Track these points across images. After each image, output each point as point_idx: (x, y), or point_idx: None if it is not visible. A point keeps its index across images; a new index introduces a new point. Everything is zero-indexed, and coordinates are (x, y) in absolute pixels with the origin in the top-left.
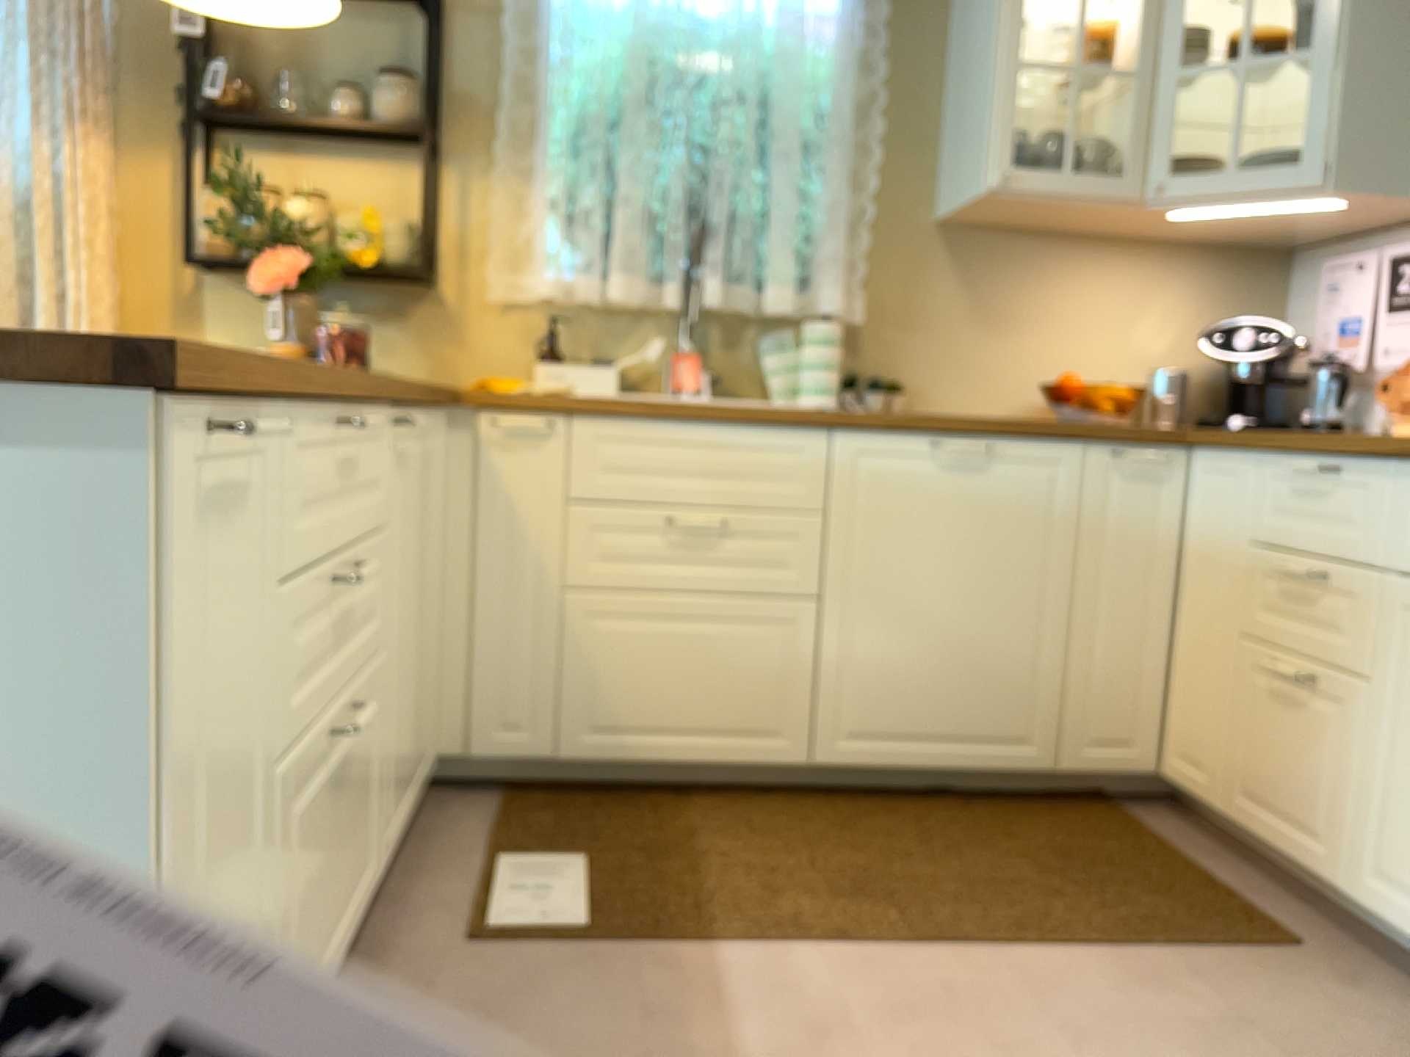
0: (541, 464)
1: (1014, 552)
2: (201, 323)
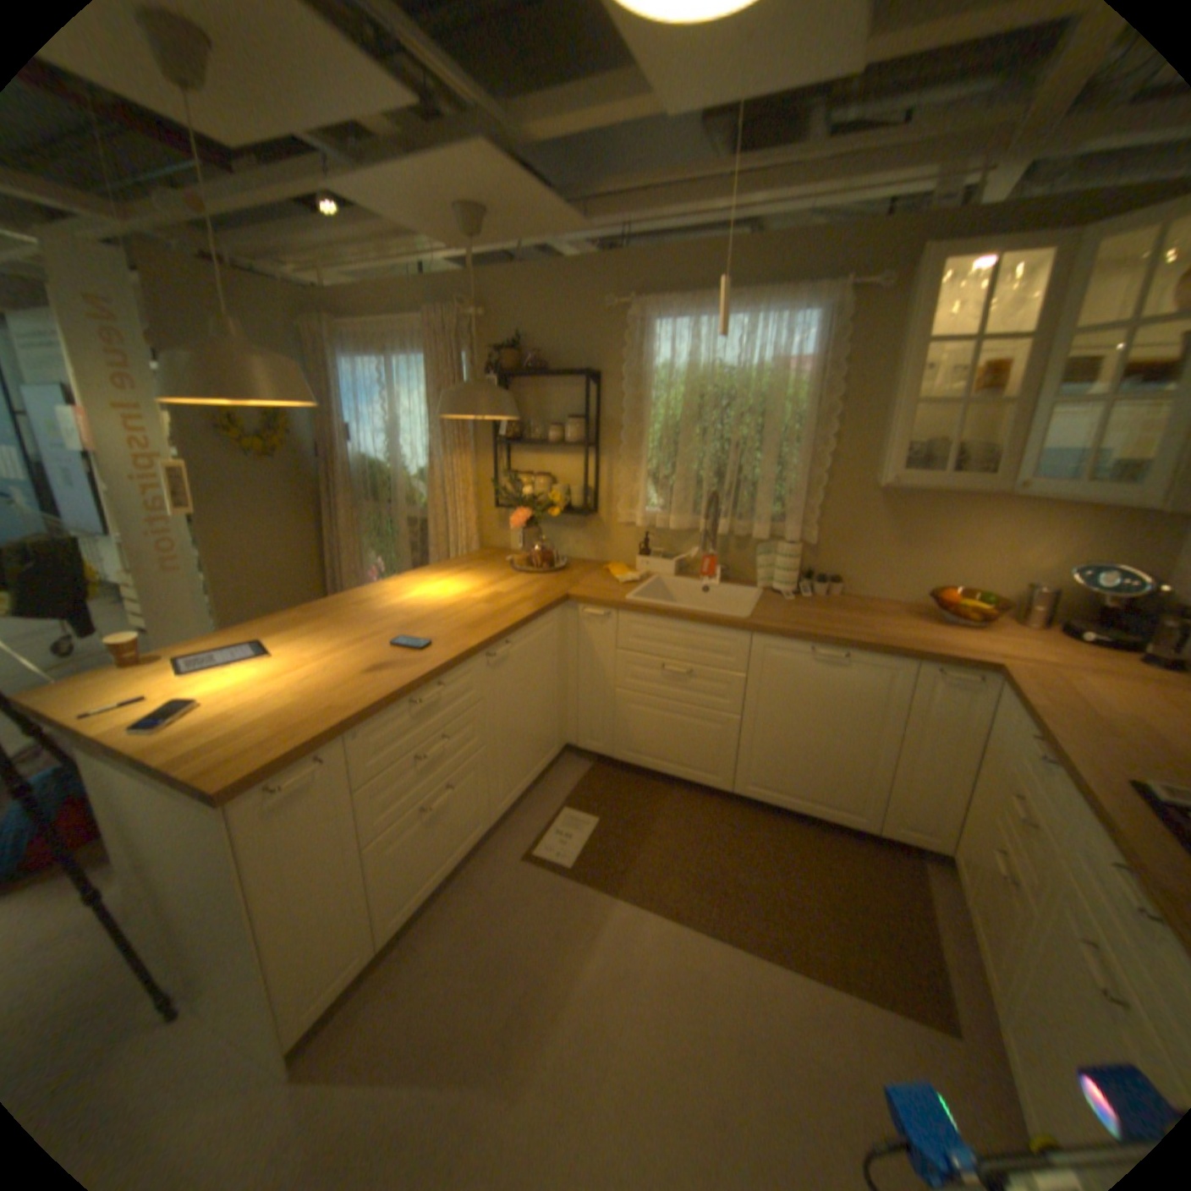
0: (606, 632)
1: (861, 716)
2: (507, 529)
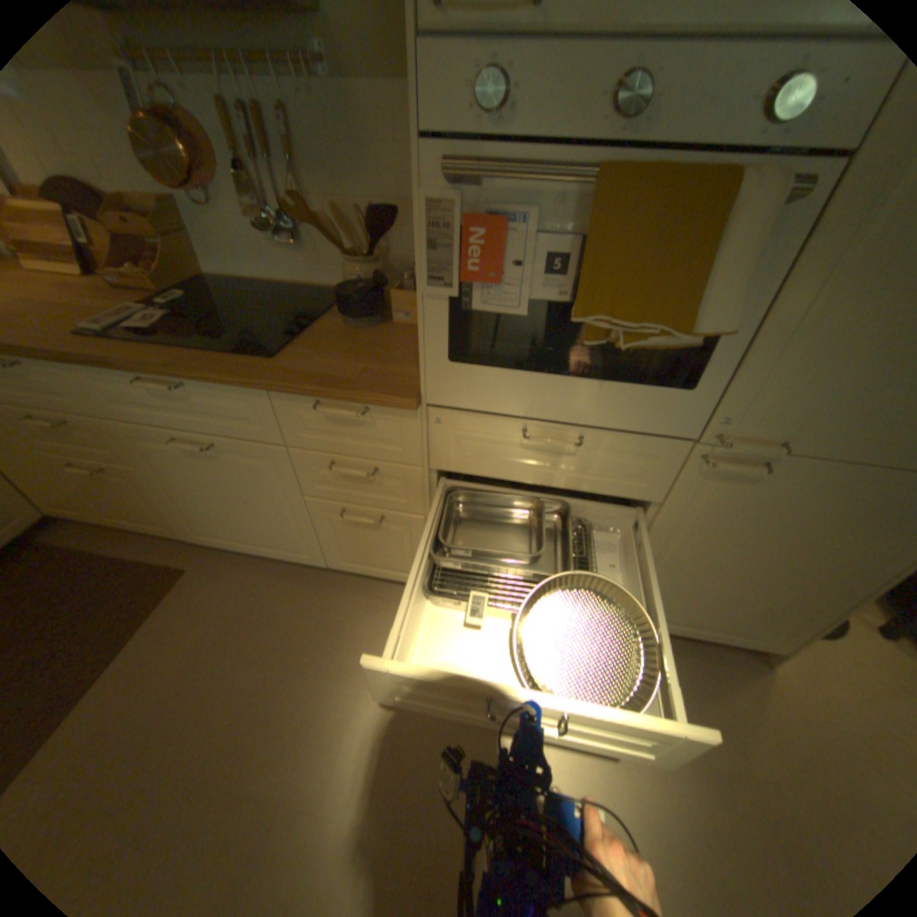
0: None
1: None
2: None
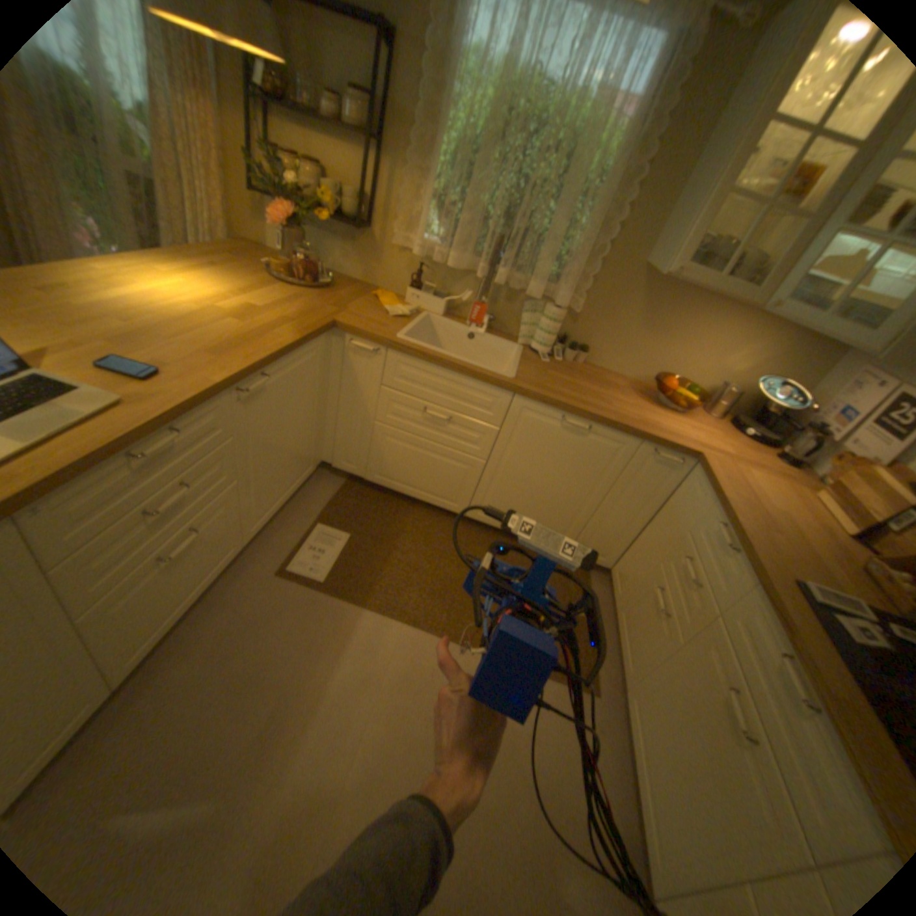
0: (372, 367)
1: (583, 474)
2: (261, 219)
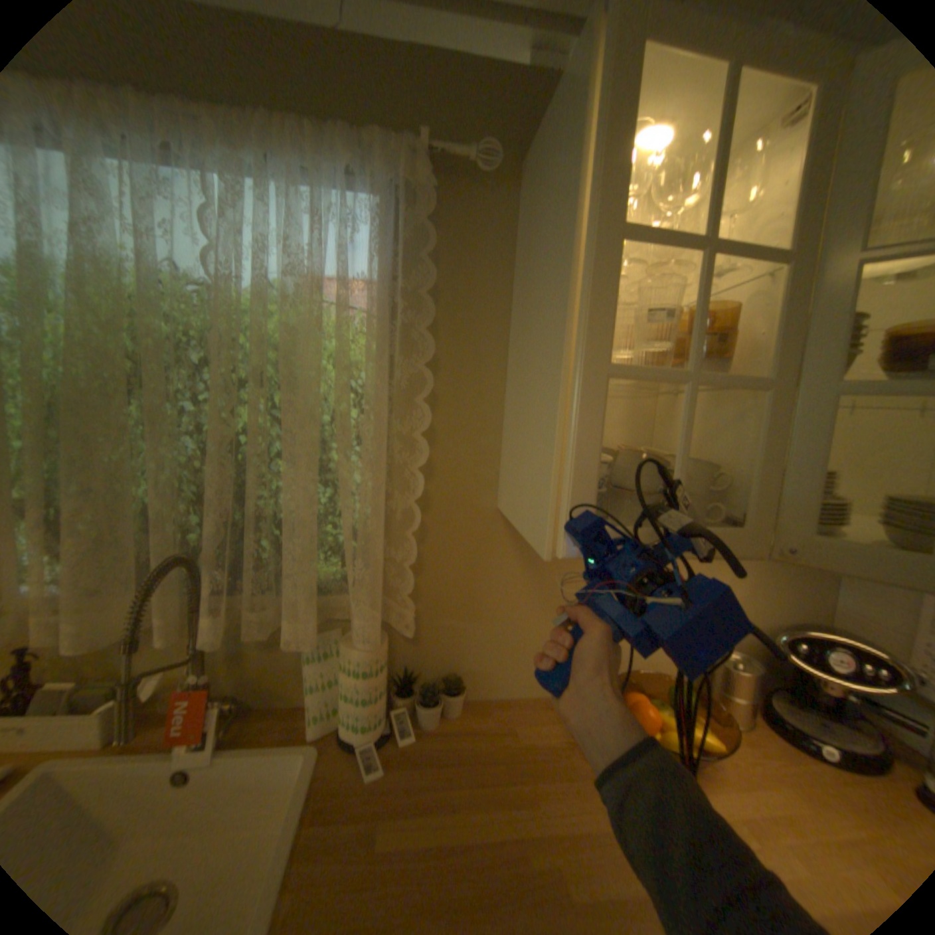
0: None
1: None
2: None
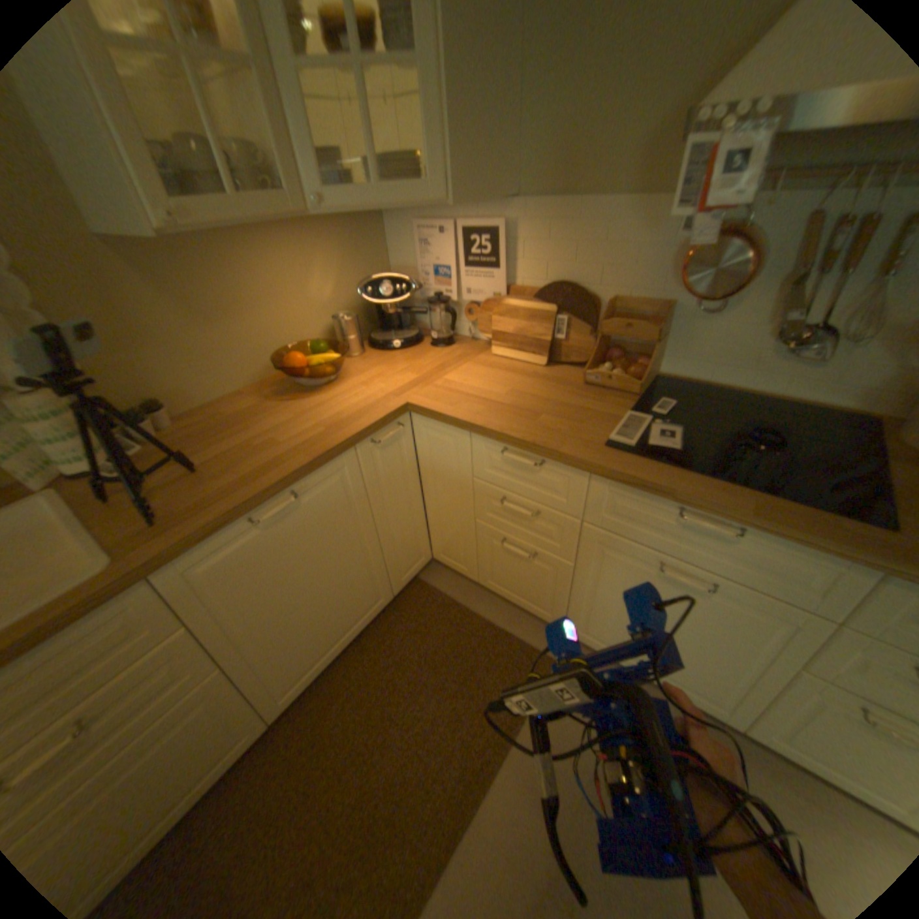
0: None
1: (336, 535)
2: None
